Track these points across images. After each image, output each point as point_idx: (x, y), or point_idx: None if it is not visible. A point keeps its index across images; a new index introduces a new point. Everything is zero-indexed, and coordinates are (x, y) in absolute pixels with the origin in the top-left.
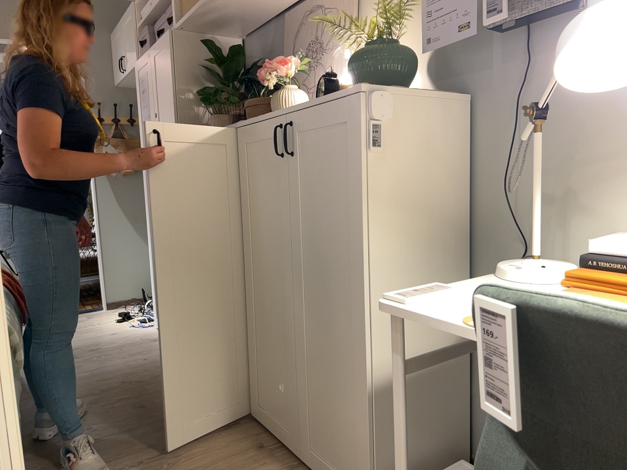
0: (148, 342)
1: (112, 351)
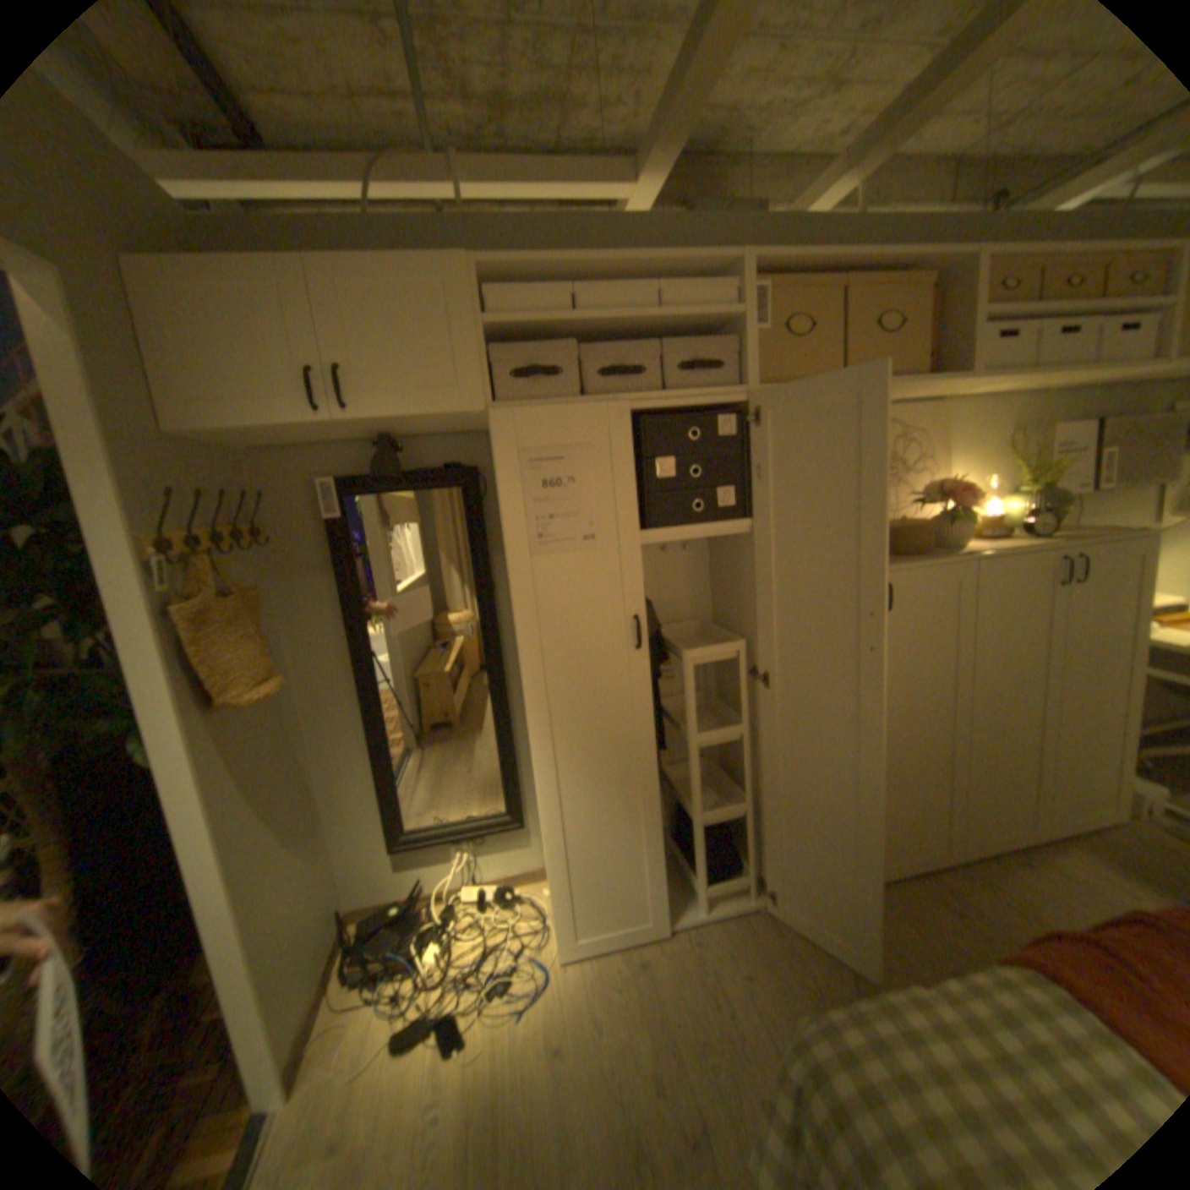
0: (651, 977)
1: (681, 1045)
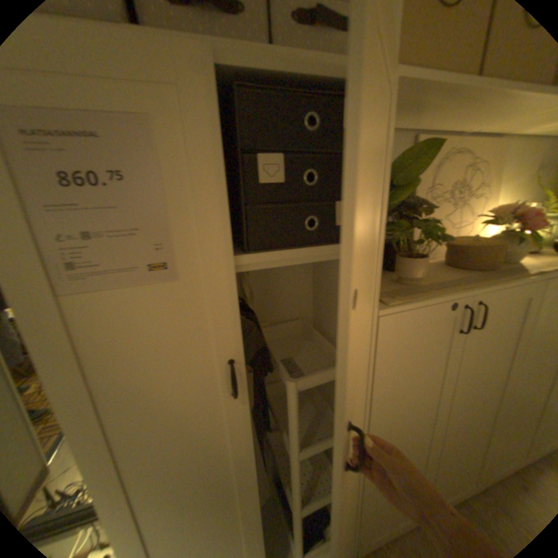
0: None
1: None
